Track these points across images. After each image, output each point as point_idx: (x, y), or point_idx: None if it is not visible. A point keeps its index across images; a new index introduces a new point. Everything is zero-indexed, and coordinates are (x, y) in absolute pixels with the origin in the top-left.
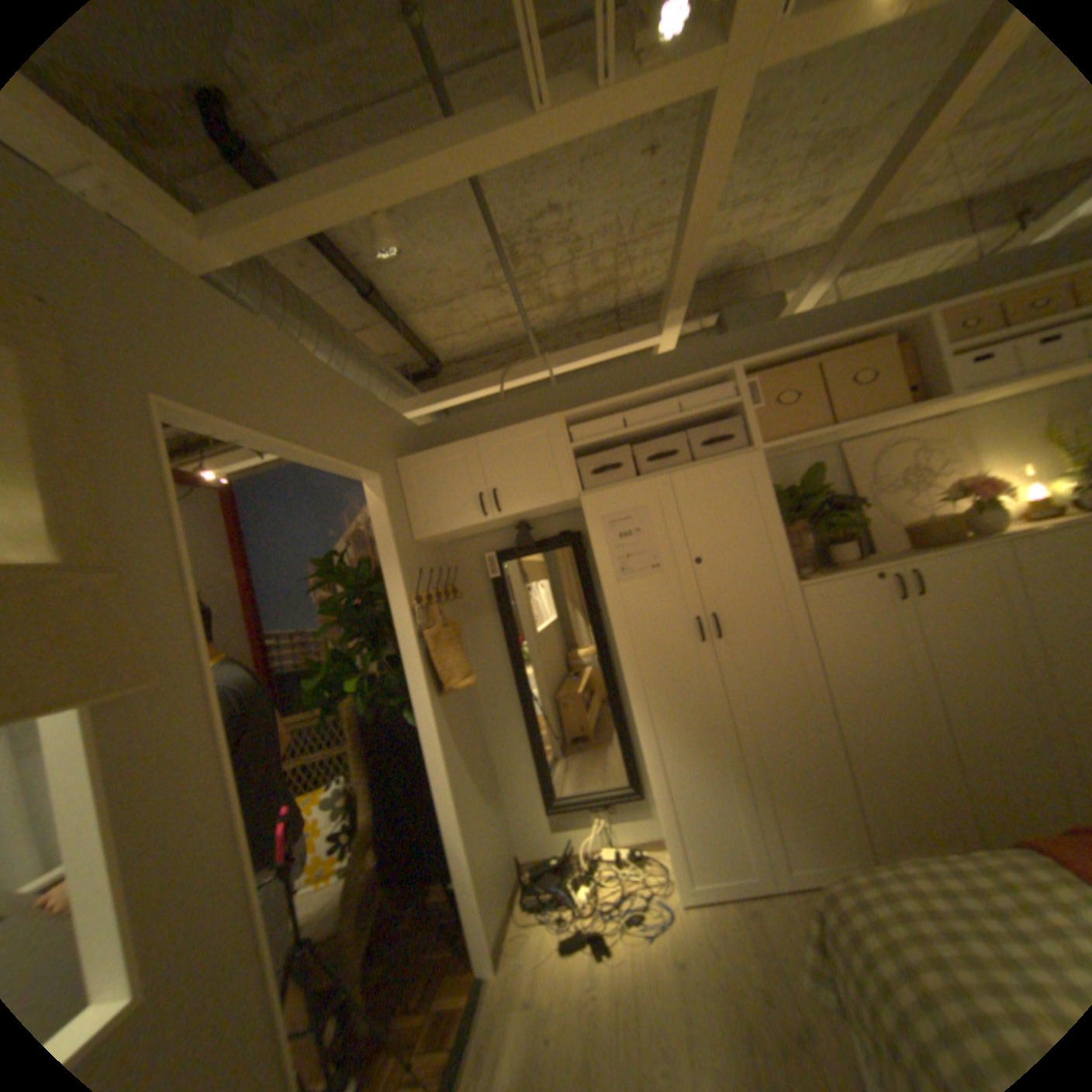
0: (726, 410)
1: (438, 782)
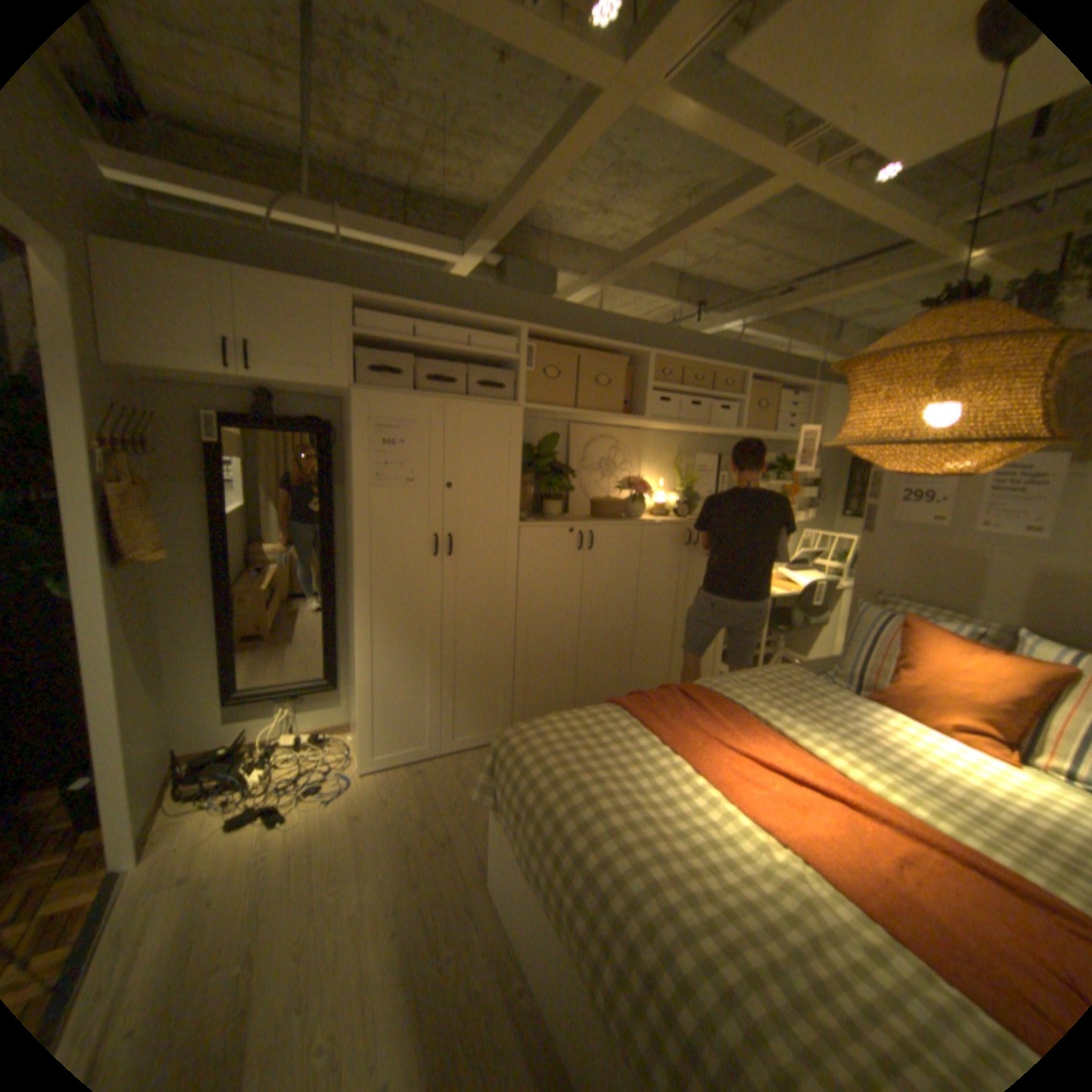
0: (505, 360)
1: (99, 665)
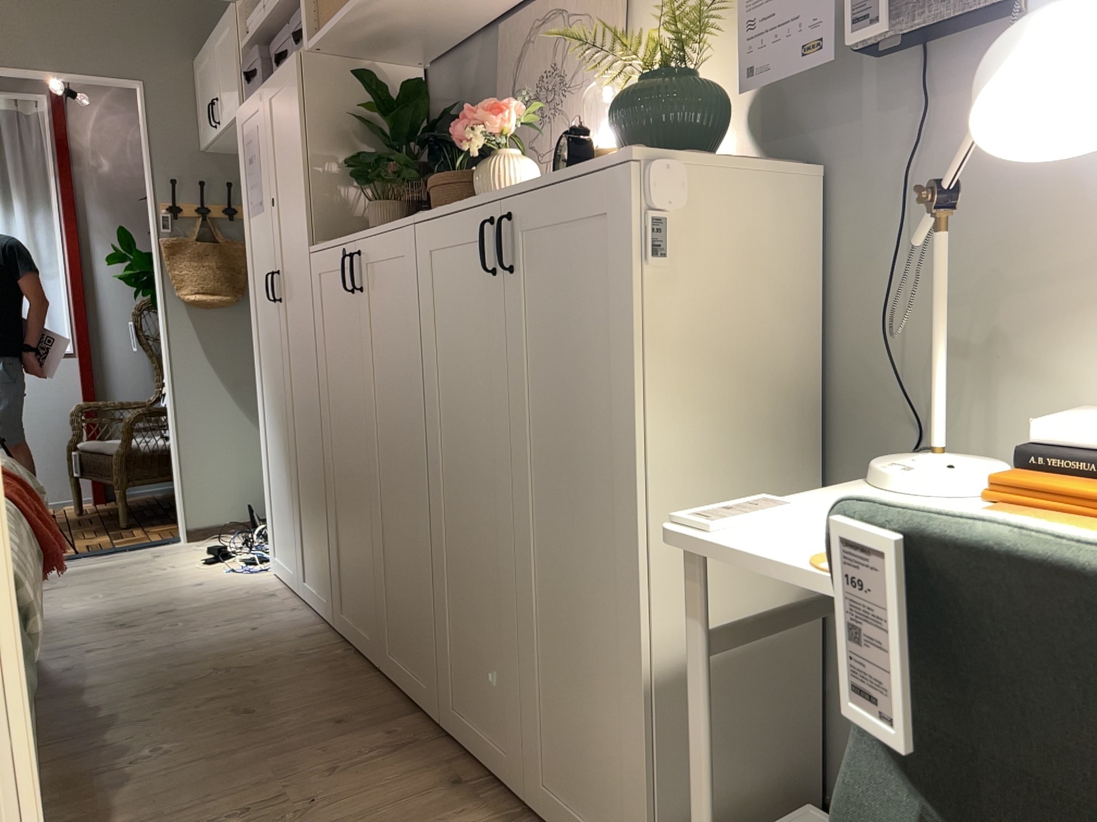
0: None
1: (164, 372)
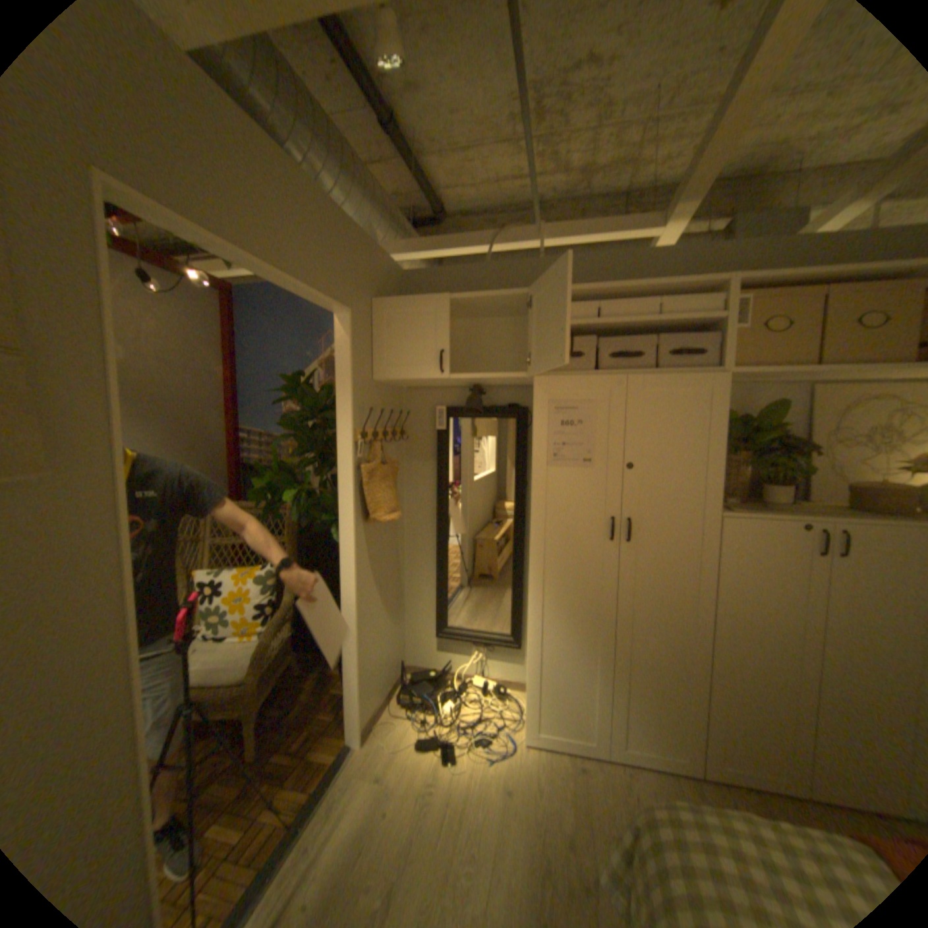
0: (708, 322)
1: (349, 593)
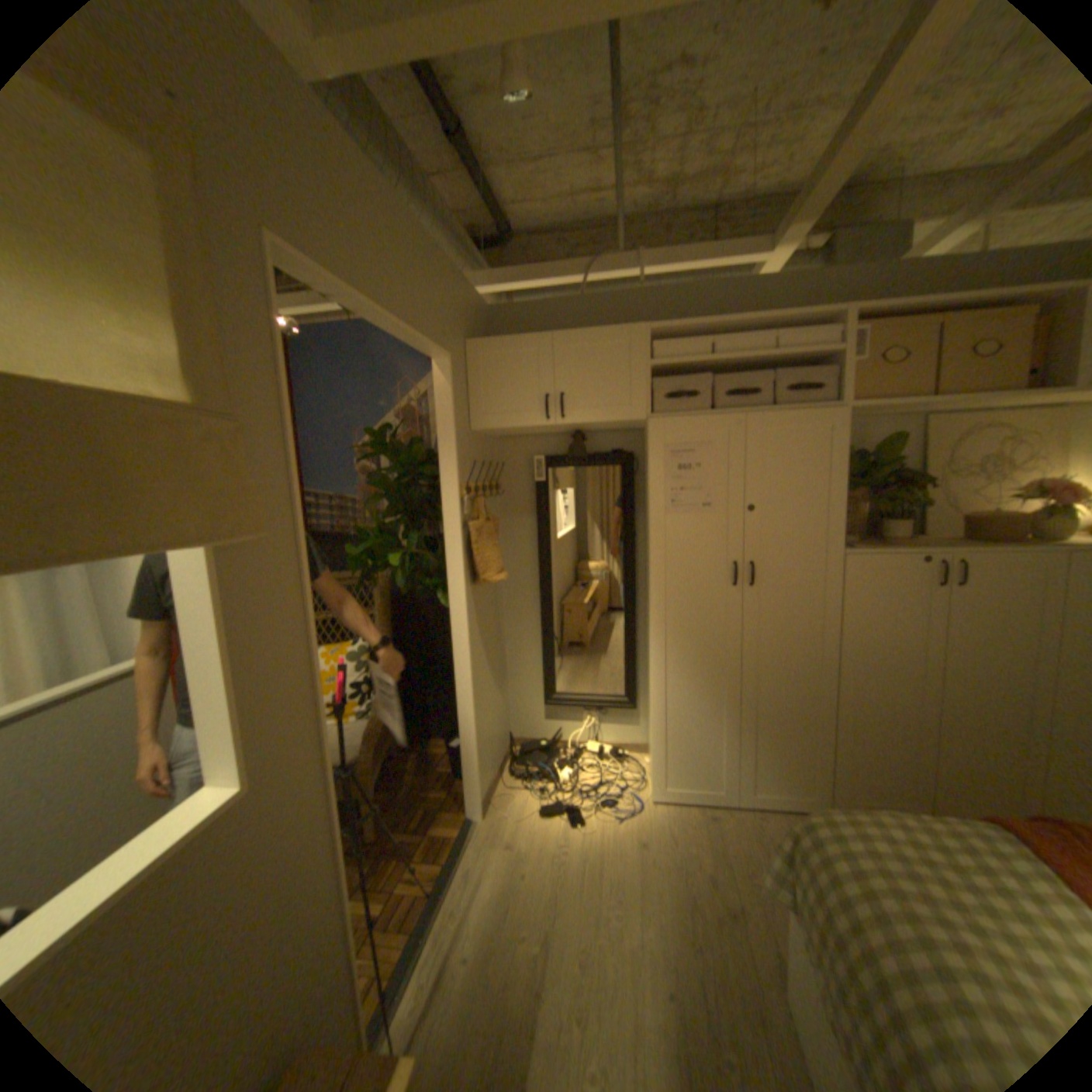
0: (825, 355)
1: (463, 660)
